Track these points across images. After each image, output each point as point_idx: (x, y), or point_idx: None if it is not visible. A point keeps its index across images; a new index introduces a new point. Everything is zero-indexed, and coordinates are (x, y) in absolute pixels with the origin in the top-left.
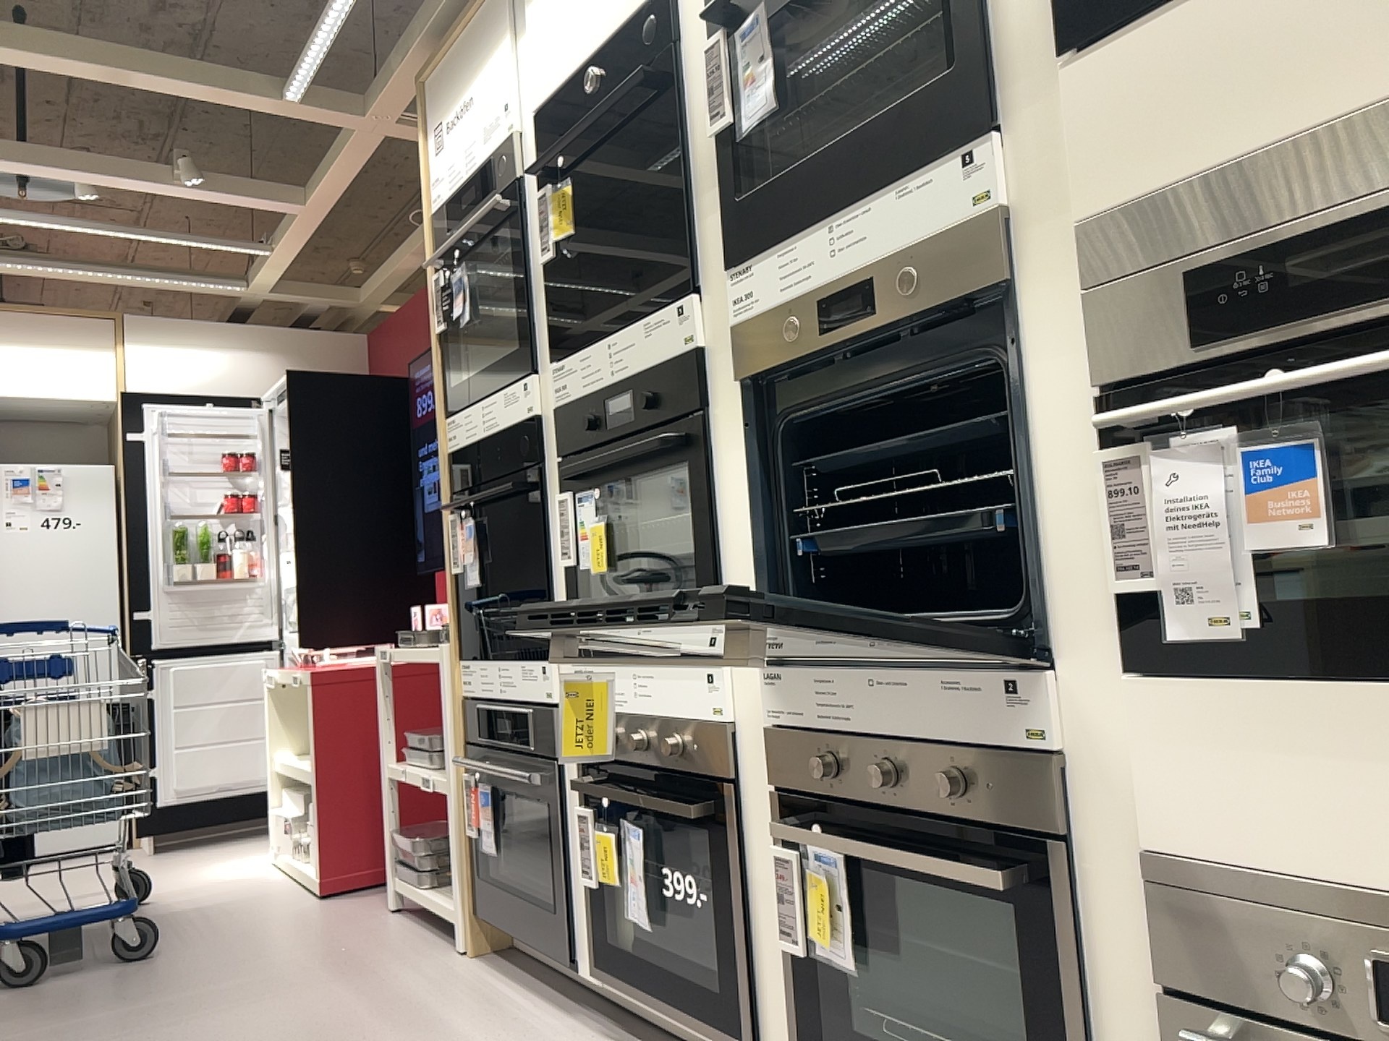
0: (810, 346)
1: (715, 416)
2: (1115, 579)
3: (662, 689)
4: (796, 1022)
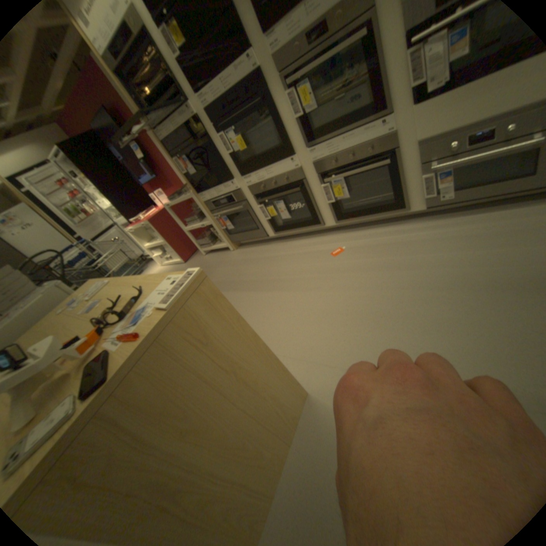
0: (305, 49)
1: (271, 86)
2: (412, 81)
3: (276, 167)
4: (333, 213)
